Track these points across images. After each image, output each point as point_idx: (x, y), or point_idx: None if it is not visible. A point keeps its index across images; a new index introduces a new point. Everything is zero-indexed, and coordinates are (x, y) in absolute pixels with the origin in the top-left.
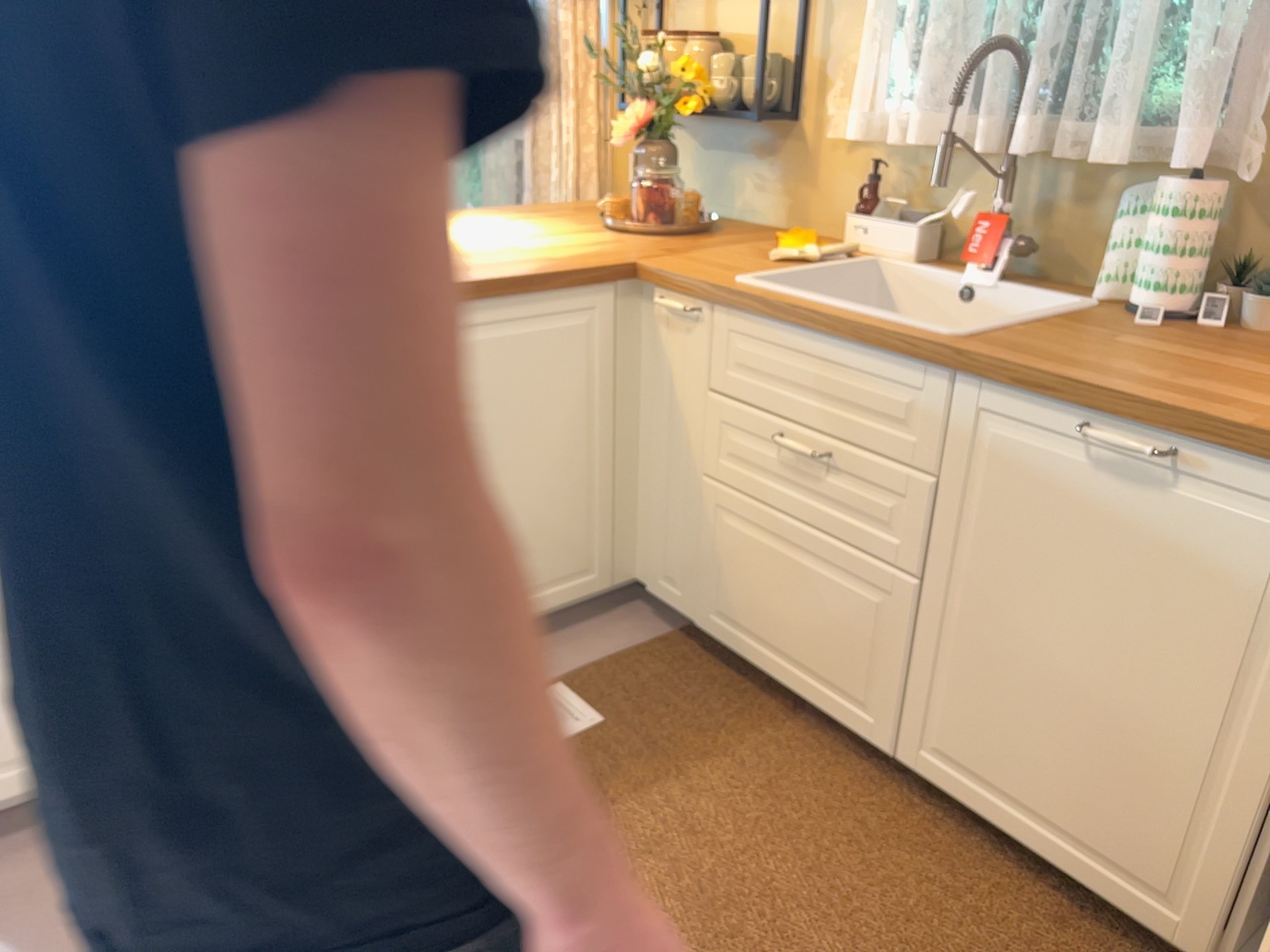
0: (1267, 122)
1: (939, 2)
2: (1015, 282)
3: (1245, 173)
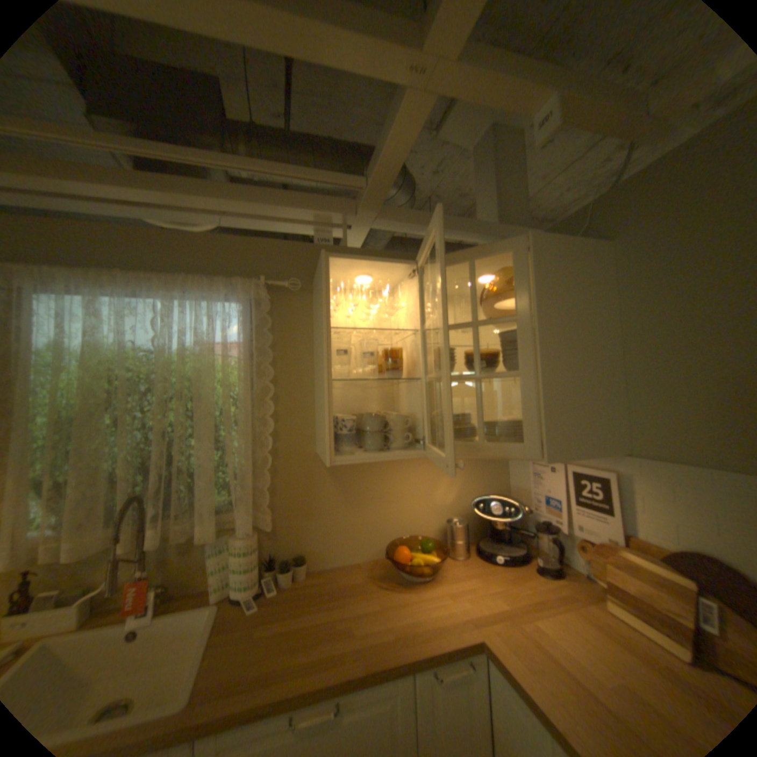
0: (265, 504)
1: (77, 477)
2: (160, 610)
3: (263, 525)
